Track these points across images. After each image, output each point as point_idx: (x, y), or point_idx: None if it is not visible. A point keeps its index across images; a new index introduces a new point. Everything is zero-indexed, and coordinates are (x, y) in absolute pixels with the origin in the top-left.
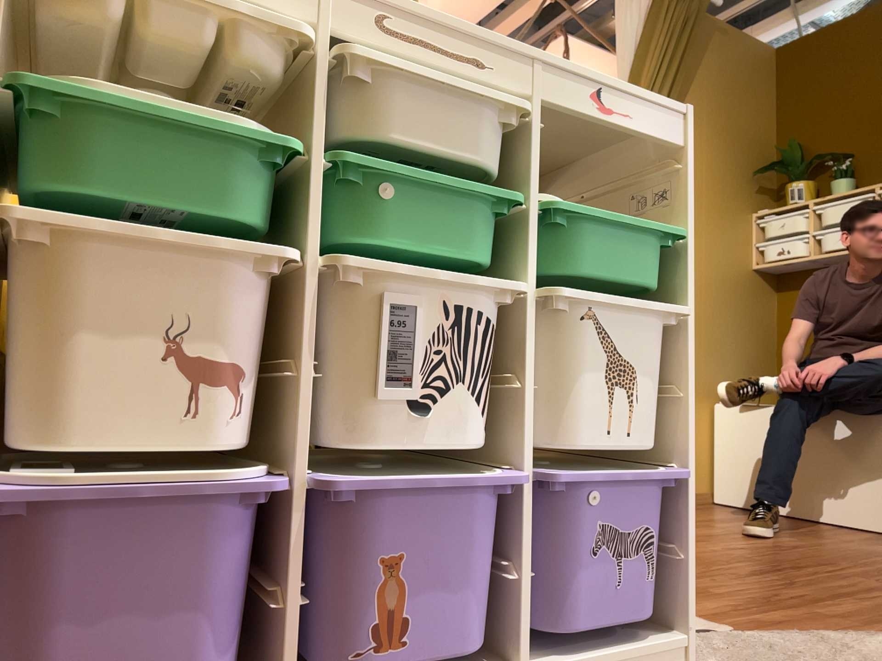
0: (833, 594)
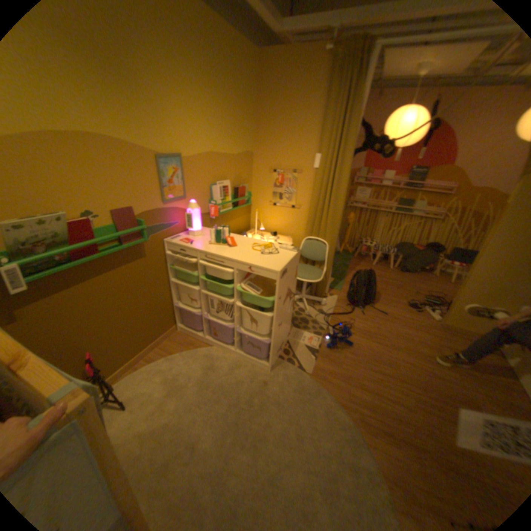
0: (372, 394)
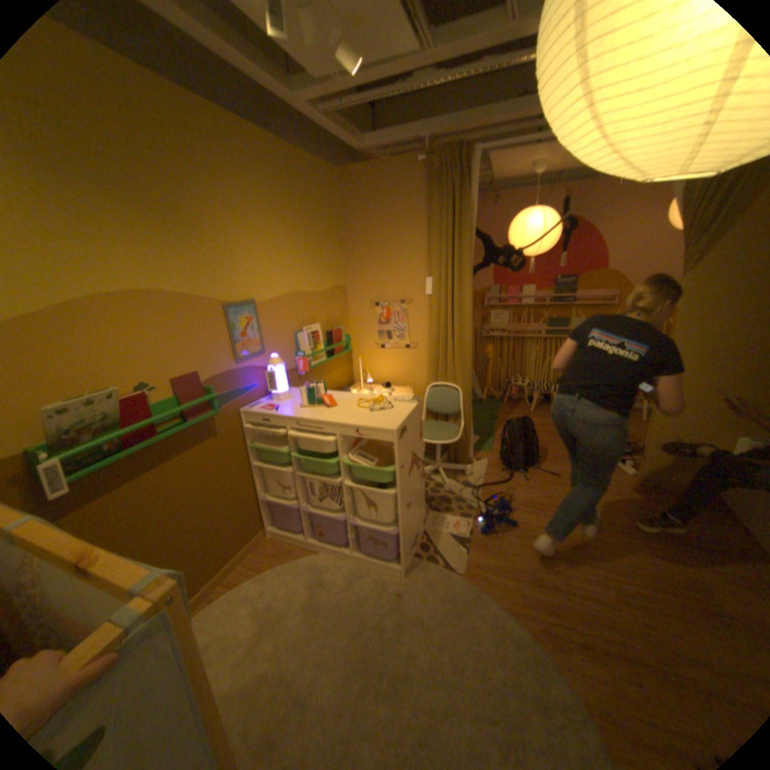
0: (555, 592)
